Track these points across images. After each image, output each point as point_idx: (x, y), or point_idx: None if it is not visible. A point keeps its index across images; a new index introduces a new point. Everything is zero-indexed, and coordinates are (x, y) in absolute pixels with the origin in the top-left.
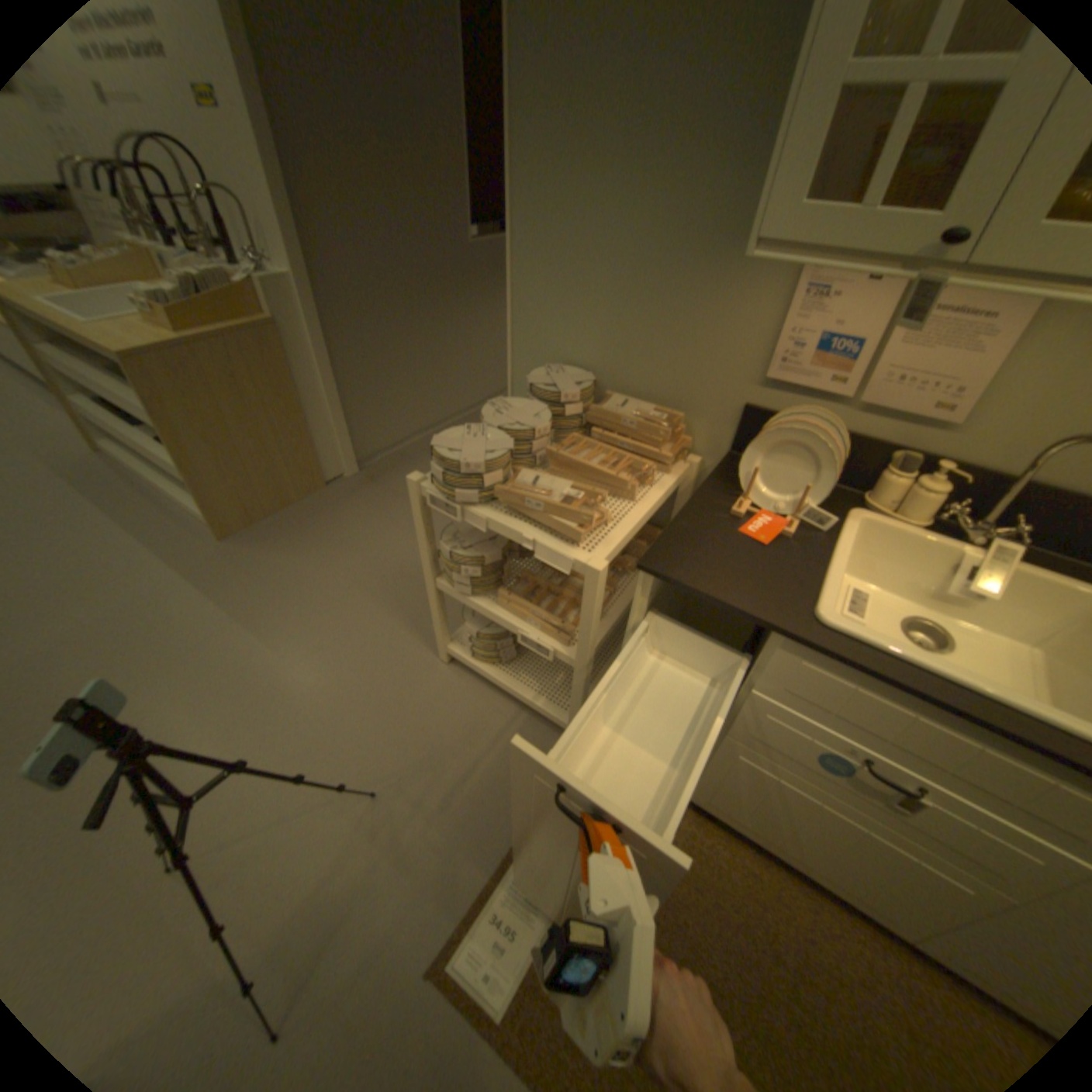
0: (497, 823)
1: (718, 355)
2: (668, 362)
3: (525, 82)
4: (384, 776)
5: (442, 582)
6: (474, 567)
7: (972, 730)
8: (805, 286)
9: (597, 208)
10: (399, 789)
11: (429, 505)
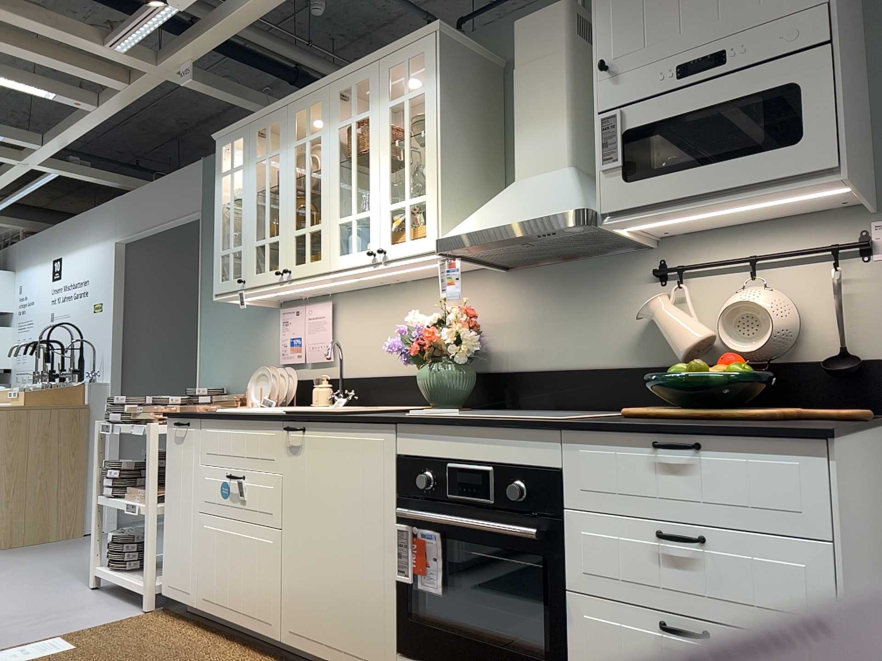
0: (60, 630)
1: (267, 362)
2: (252, 371)
3: (206, 278)
4: (3, 617)
5: (101, 496)
6: (116, 469)
7: (240, 425)
8: (281, 323)
9: (227, 314)
10: (8, 620)
11: (105, 439)
